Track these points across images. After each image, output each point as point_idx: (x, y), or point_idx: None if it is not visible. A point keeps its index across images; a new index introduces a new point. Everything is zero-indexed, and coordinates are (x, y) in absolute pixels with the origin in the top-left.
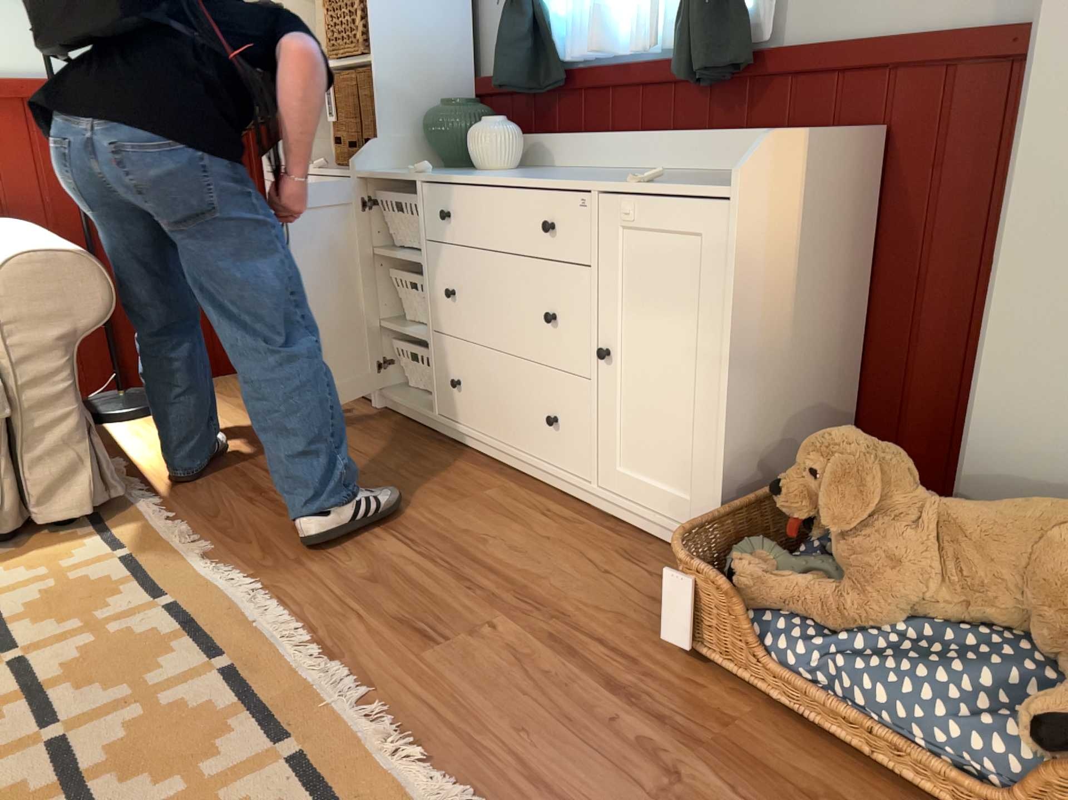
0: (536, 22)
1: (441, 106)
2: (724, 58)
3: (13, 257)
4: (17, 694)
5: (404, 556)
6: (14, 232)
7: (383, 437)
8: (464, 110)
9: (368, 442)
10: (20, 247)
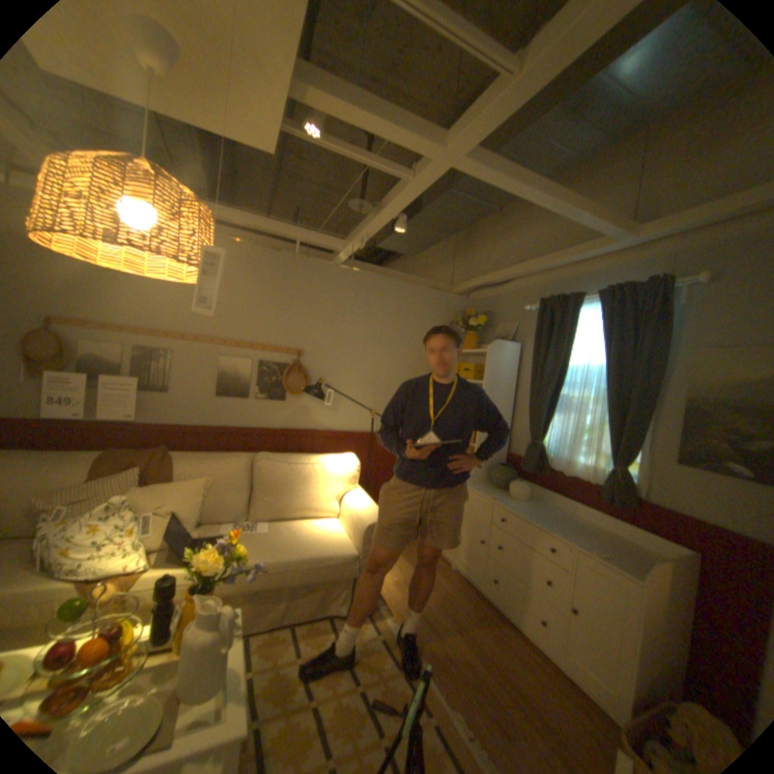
0: (541, 451)
1: (498, 467)
2: (628, 504)
3: (371, 523)
4: (367, 714)
5: (487, 677)
6: (357, 495)
7: (460, 591)
8: (507, 471)
9: (455, 592)
10: (370, 515)
